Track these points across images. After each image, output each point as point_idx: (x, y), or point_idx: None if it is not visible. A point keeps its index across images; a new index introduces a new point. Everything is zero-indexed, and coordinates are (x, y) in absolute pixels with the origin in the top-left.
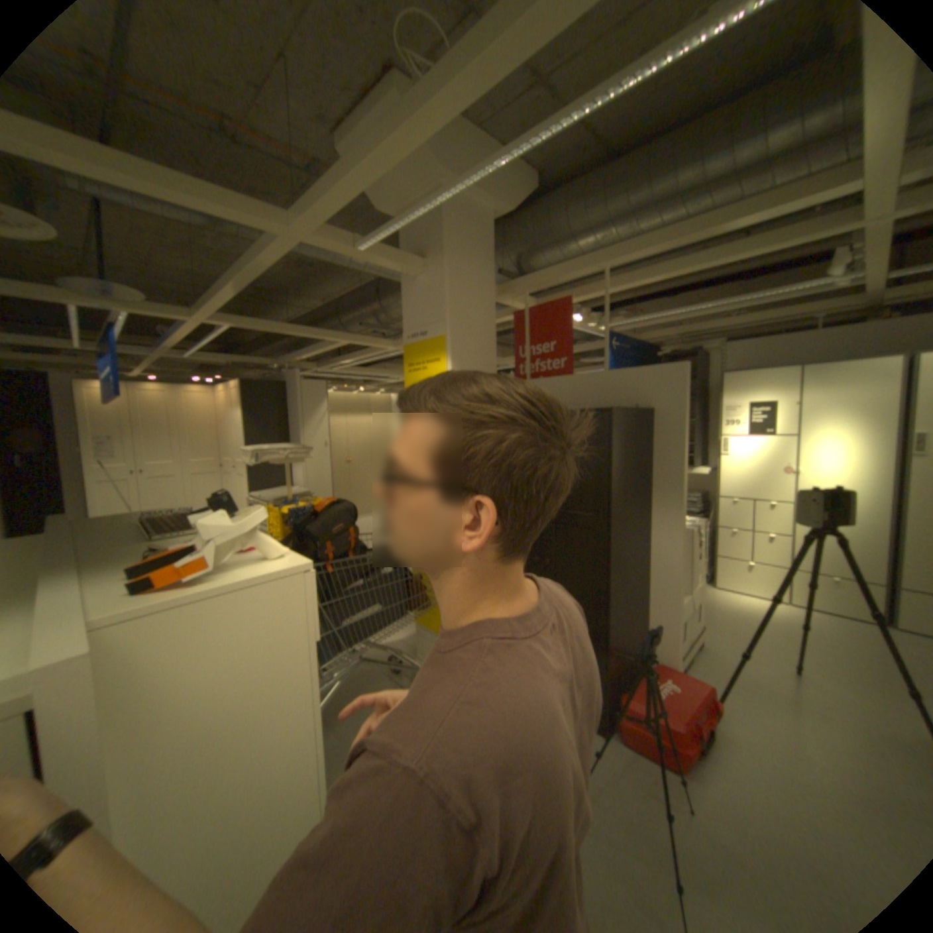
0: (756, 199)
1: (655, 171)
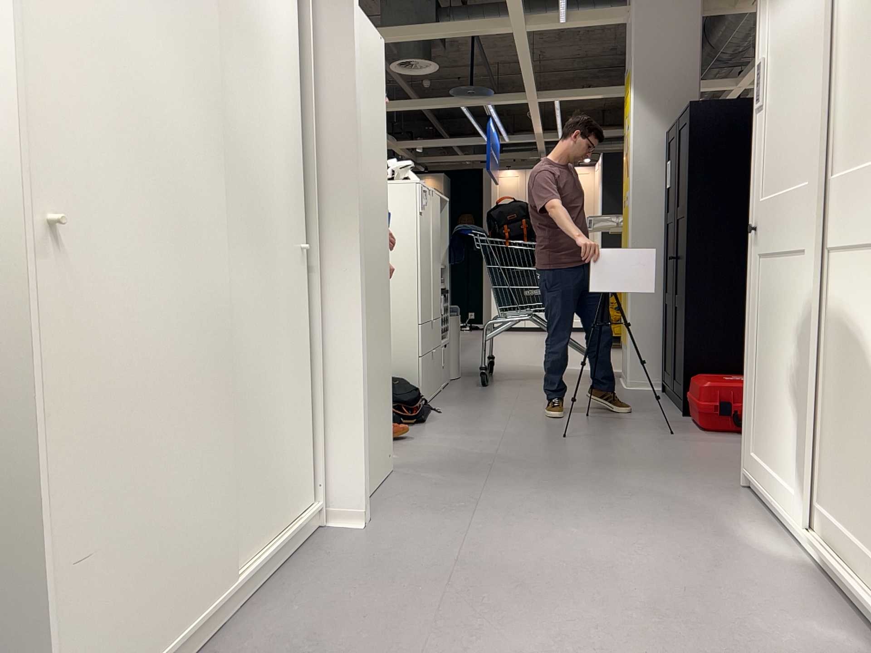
0: None
1: None
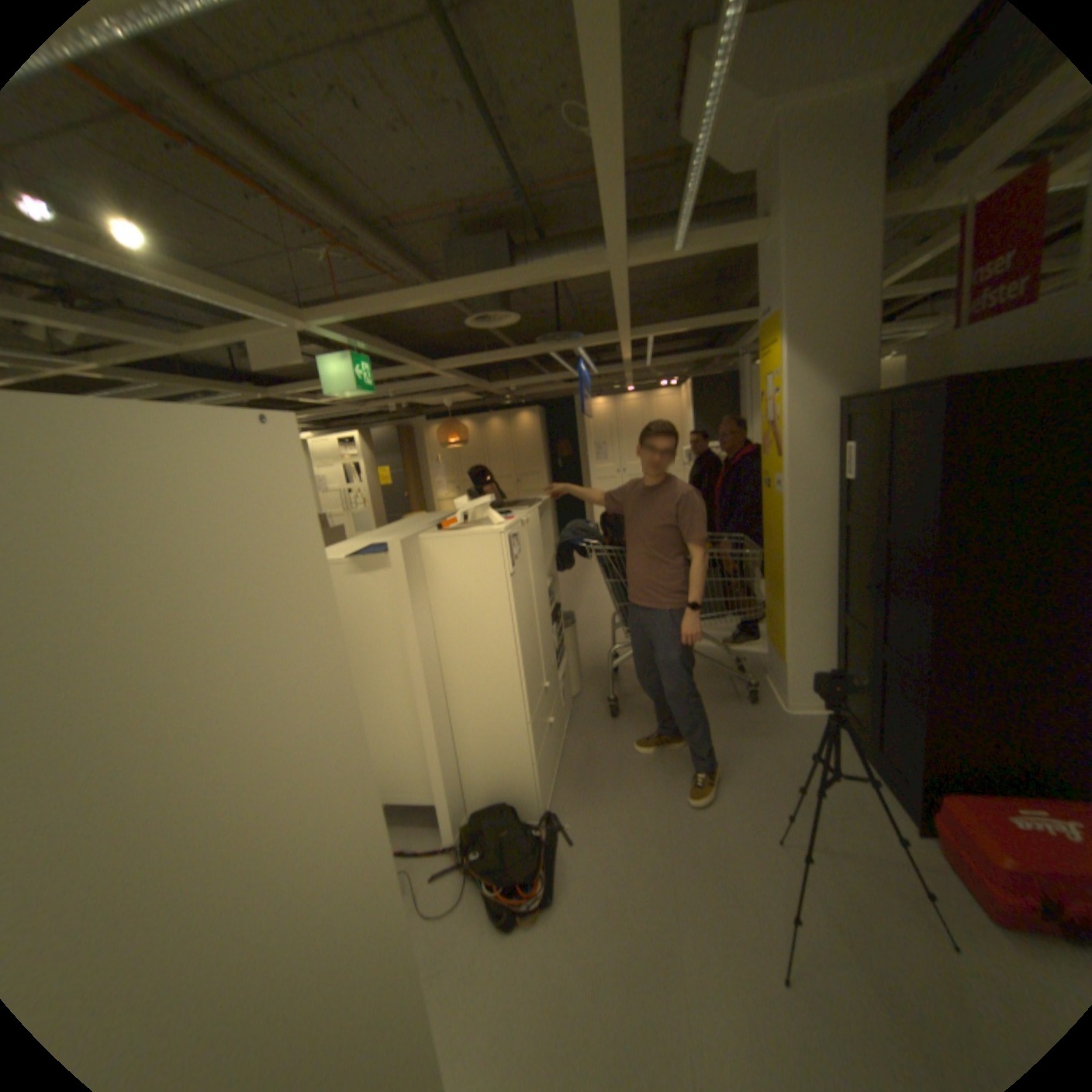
0: None
1: None
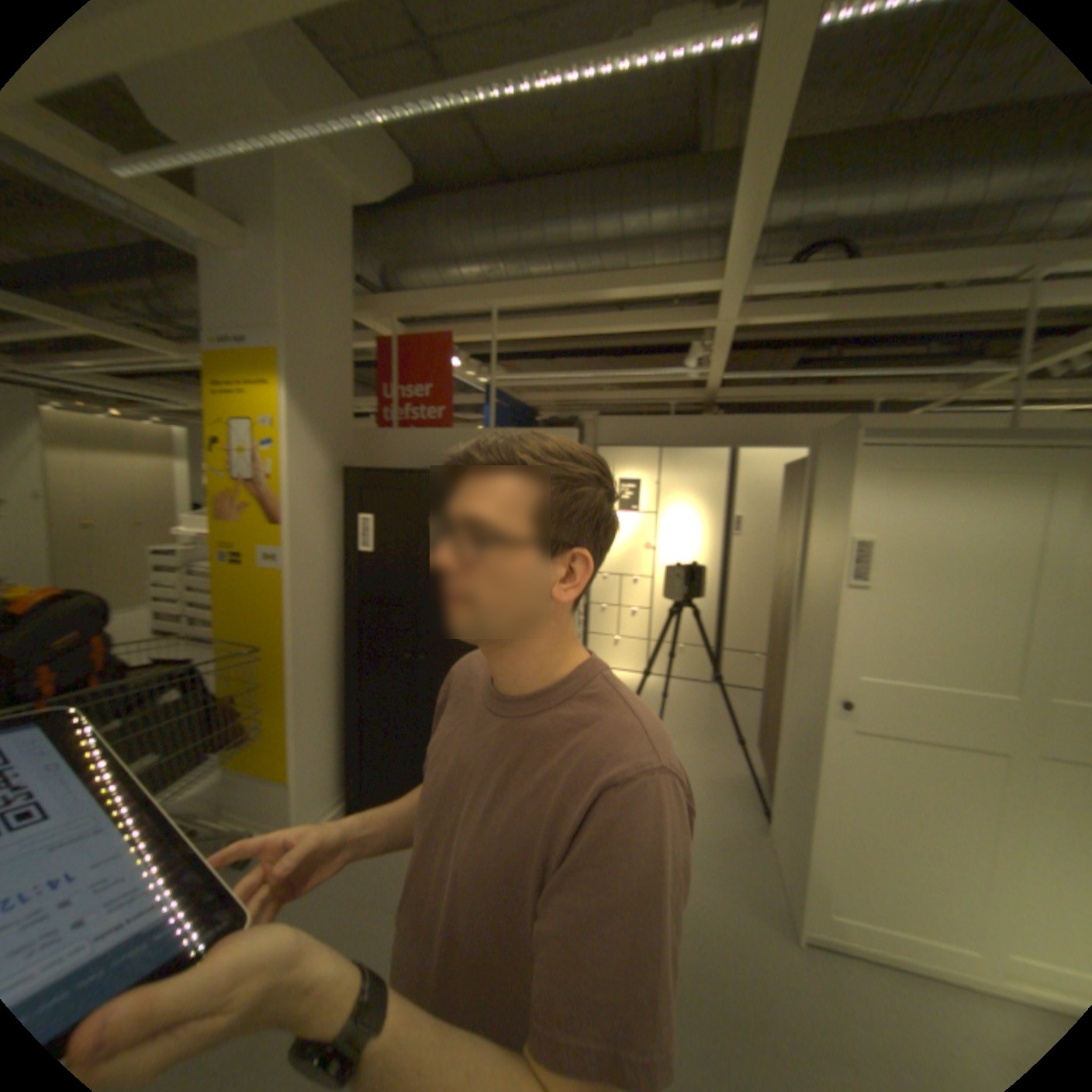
0: (638, 275)
1: (547, 211)
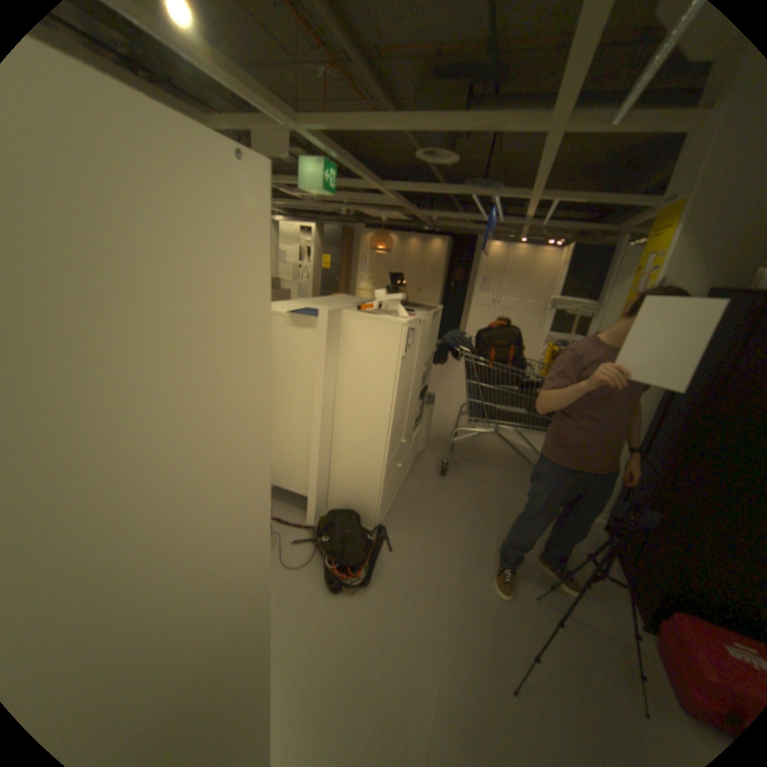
0: None
1: None
